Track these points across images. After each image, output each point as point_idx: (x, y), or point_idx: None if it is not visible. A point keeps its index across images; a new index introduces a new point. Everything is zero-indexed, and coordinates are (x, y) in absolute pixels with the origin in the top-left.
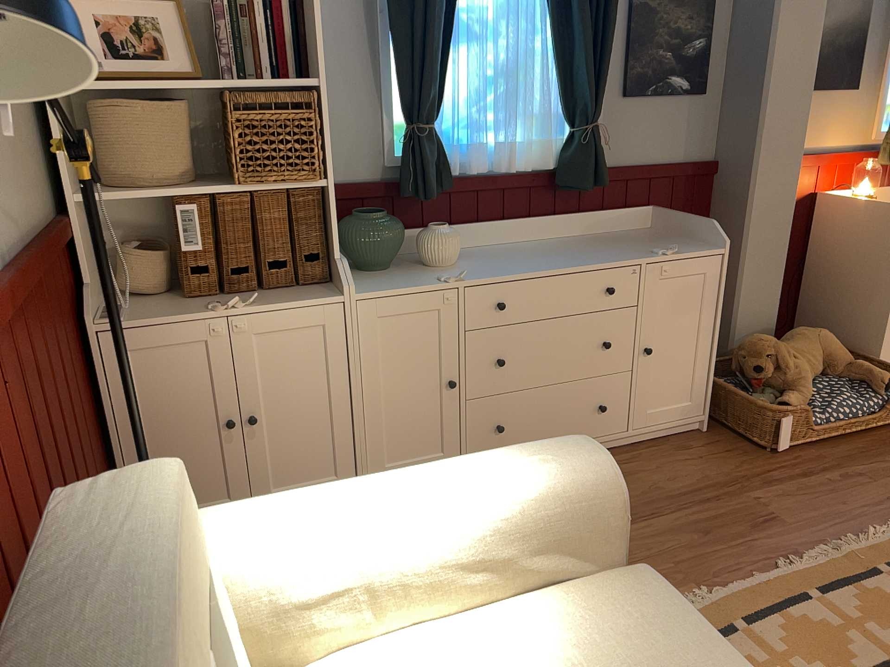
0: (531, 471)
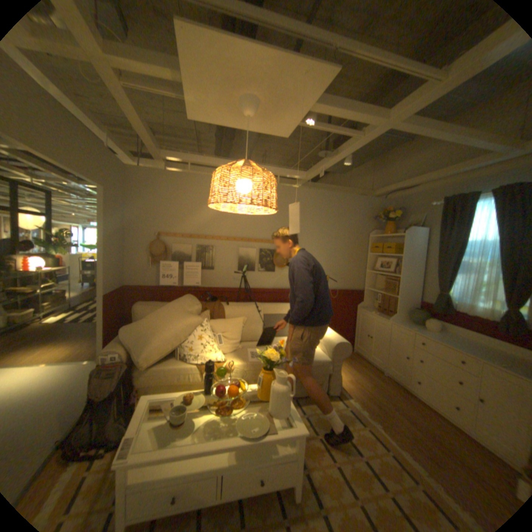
0: (333, 336)
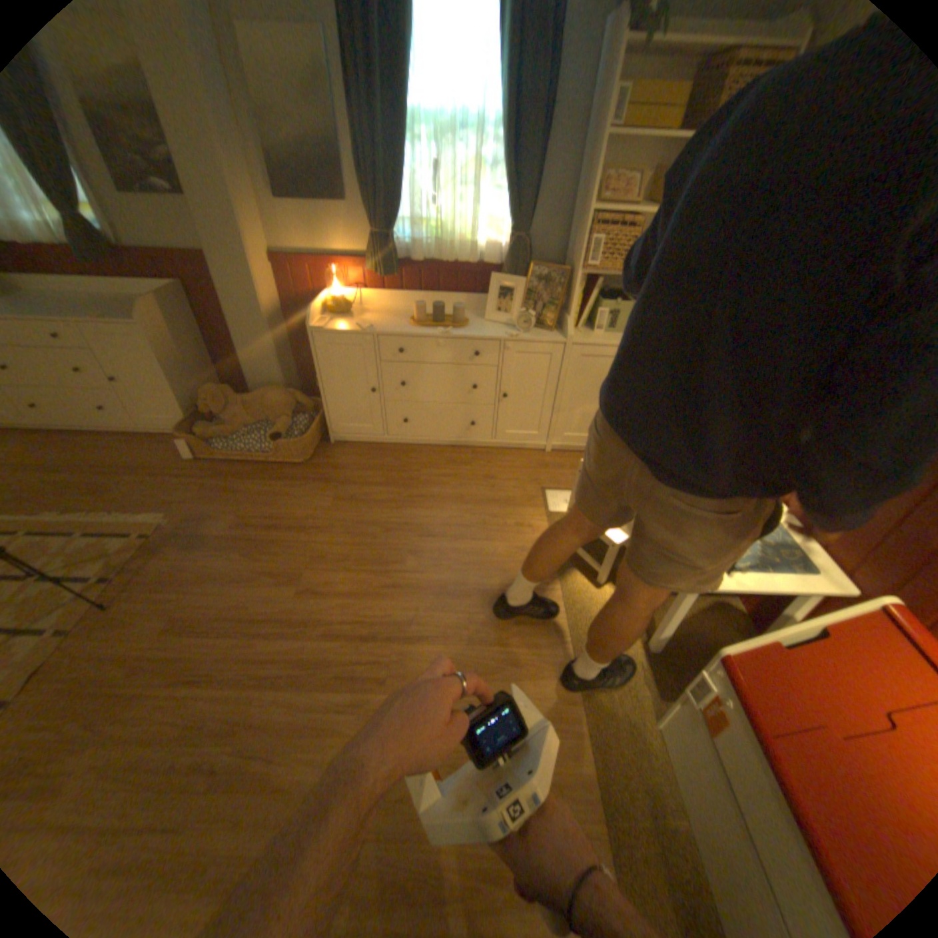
0: None
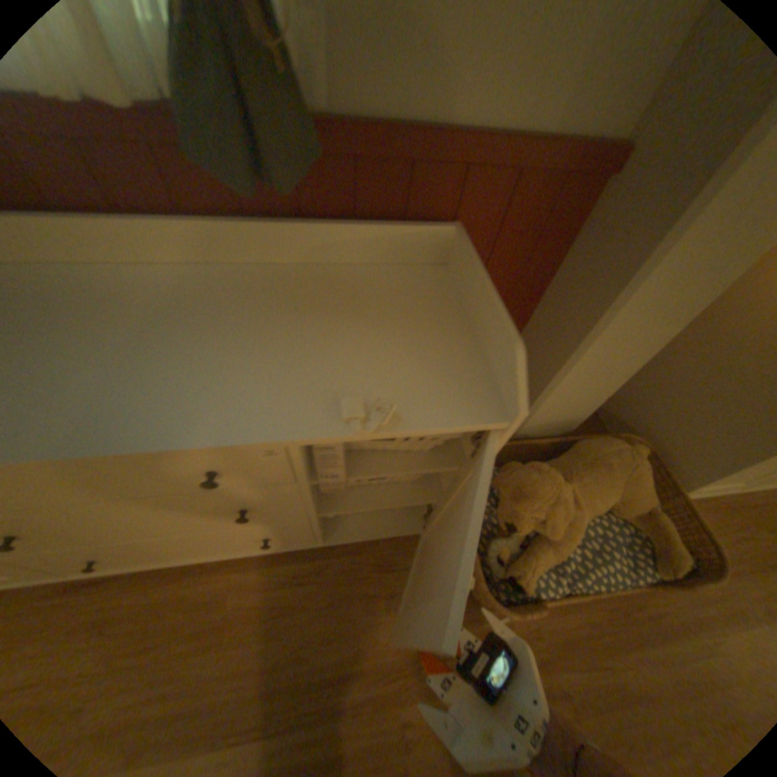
0: None
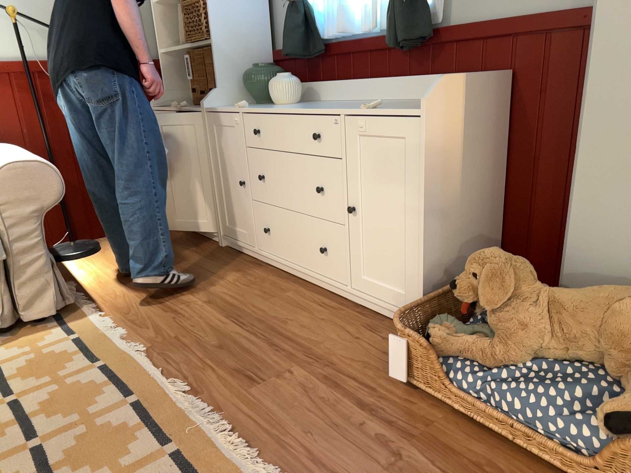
0: (6, 159)
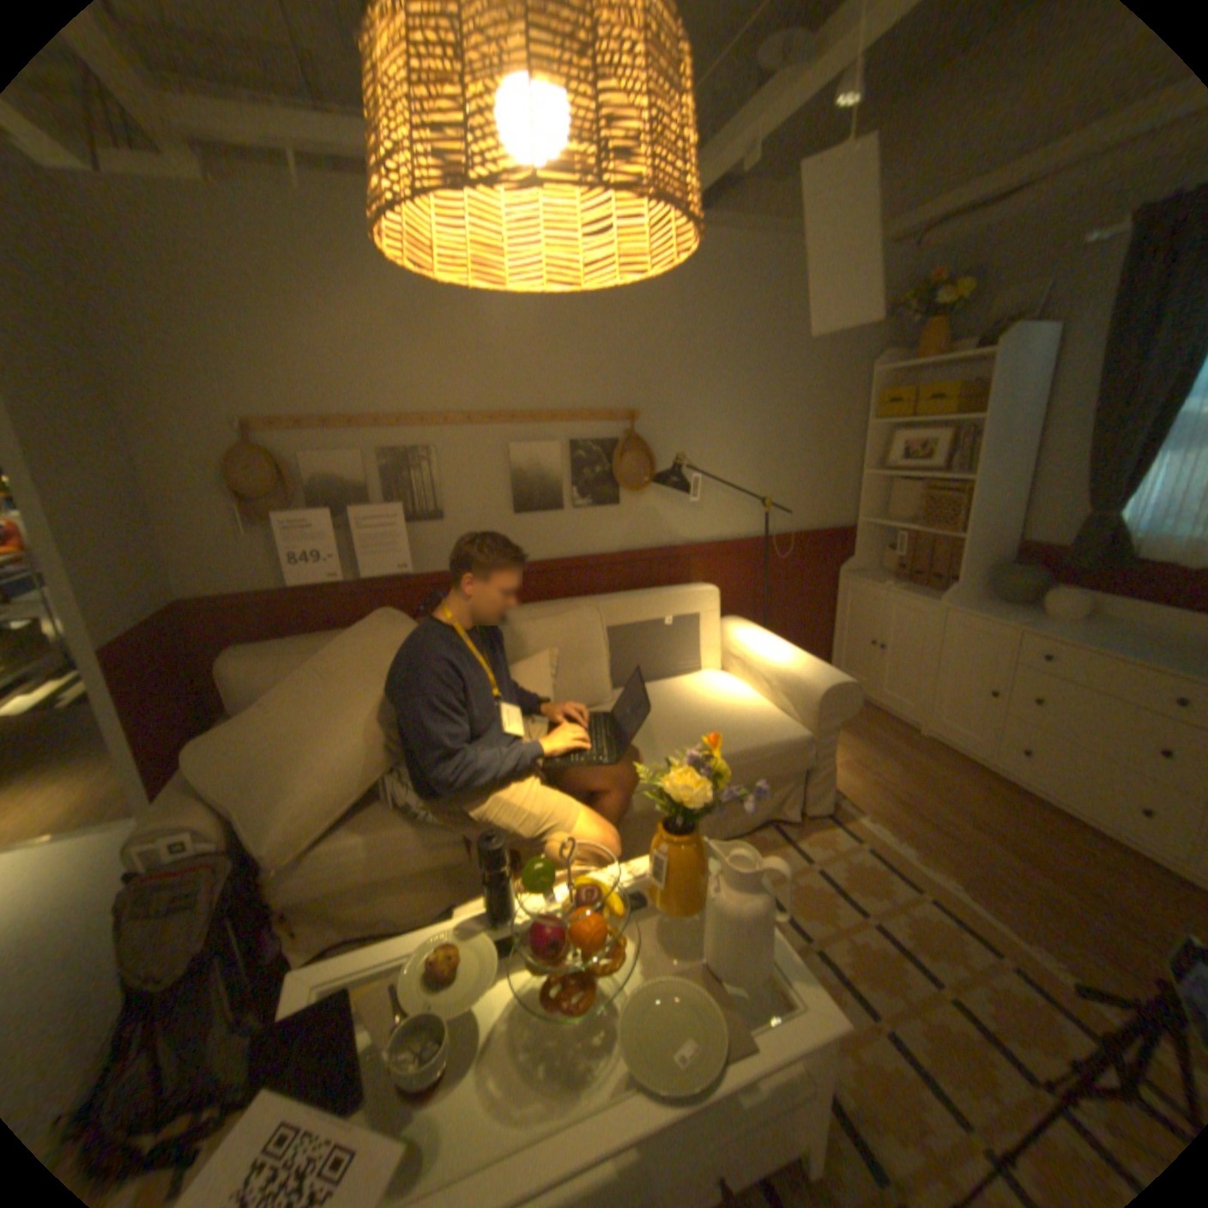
0: (808, 669)
